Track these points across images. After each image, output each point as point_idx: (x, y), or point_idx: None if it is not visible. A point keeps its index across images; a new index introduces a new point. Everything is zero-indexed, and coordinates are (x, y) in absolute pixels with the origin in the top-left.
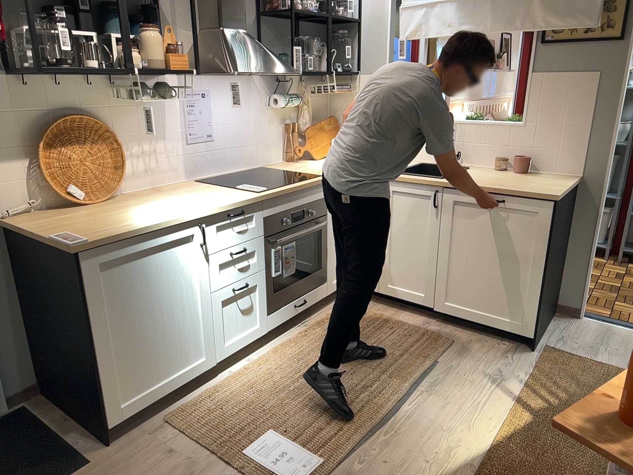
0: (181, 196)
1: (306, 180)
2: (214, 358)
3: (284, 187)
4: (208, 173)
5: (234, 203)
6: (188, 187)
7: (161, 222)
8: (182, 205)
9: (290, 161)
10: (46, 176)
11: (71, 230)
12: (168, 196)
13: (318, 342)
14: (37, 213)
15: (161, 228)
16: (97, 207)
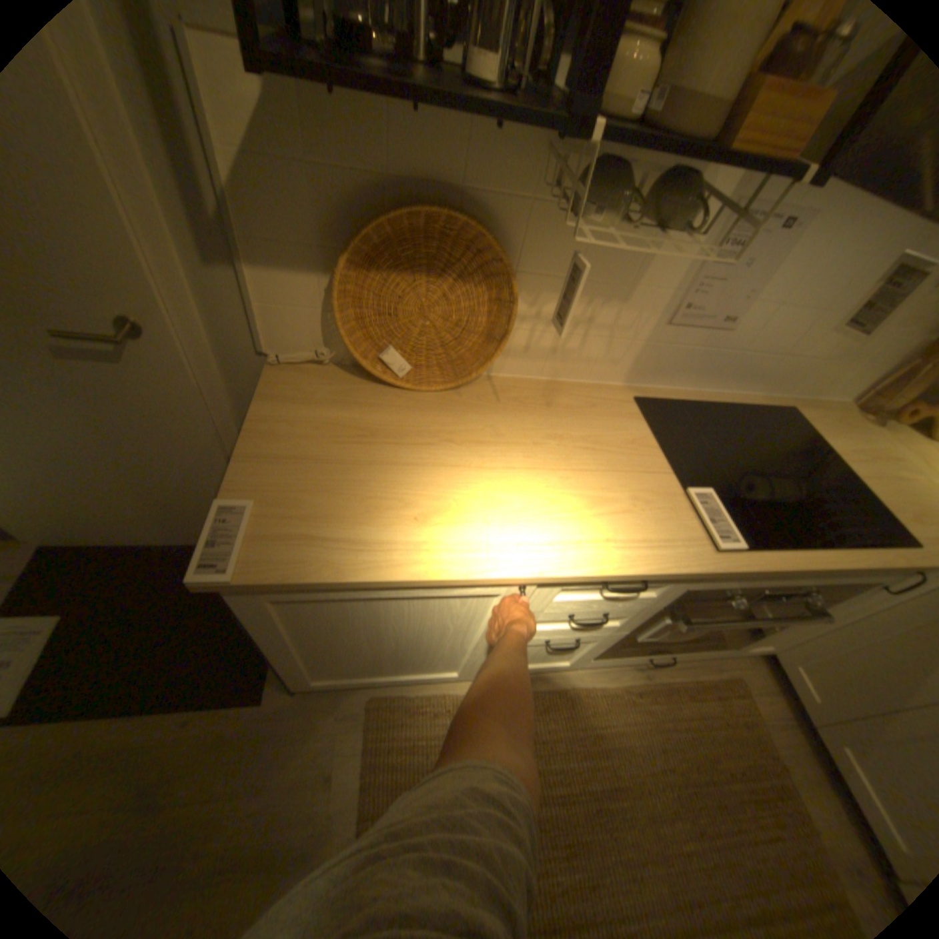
0: (563, 452)
1: (865, 551)
2: (472, 674)
3: (793, 559)
4: (673, 383)
5: (633, 573)
6: (605, 416)
7: (428, 577)
8: (531, 507)
9: (867, 411)
10: (340, 323)
11: (281, 484)
12: (547, 433)
13: (638, 735)
14: (322, 372)
15: (425, 582)
16: (413, 403)
